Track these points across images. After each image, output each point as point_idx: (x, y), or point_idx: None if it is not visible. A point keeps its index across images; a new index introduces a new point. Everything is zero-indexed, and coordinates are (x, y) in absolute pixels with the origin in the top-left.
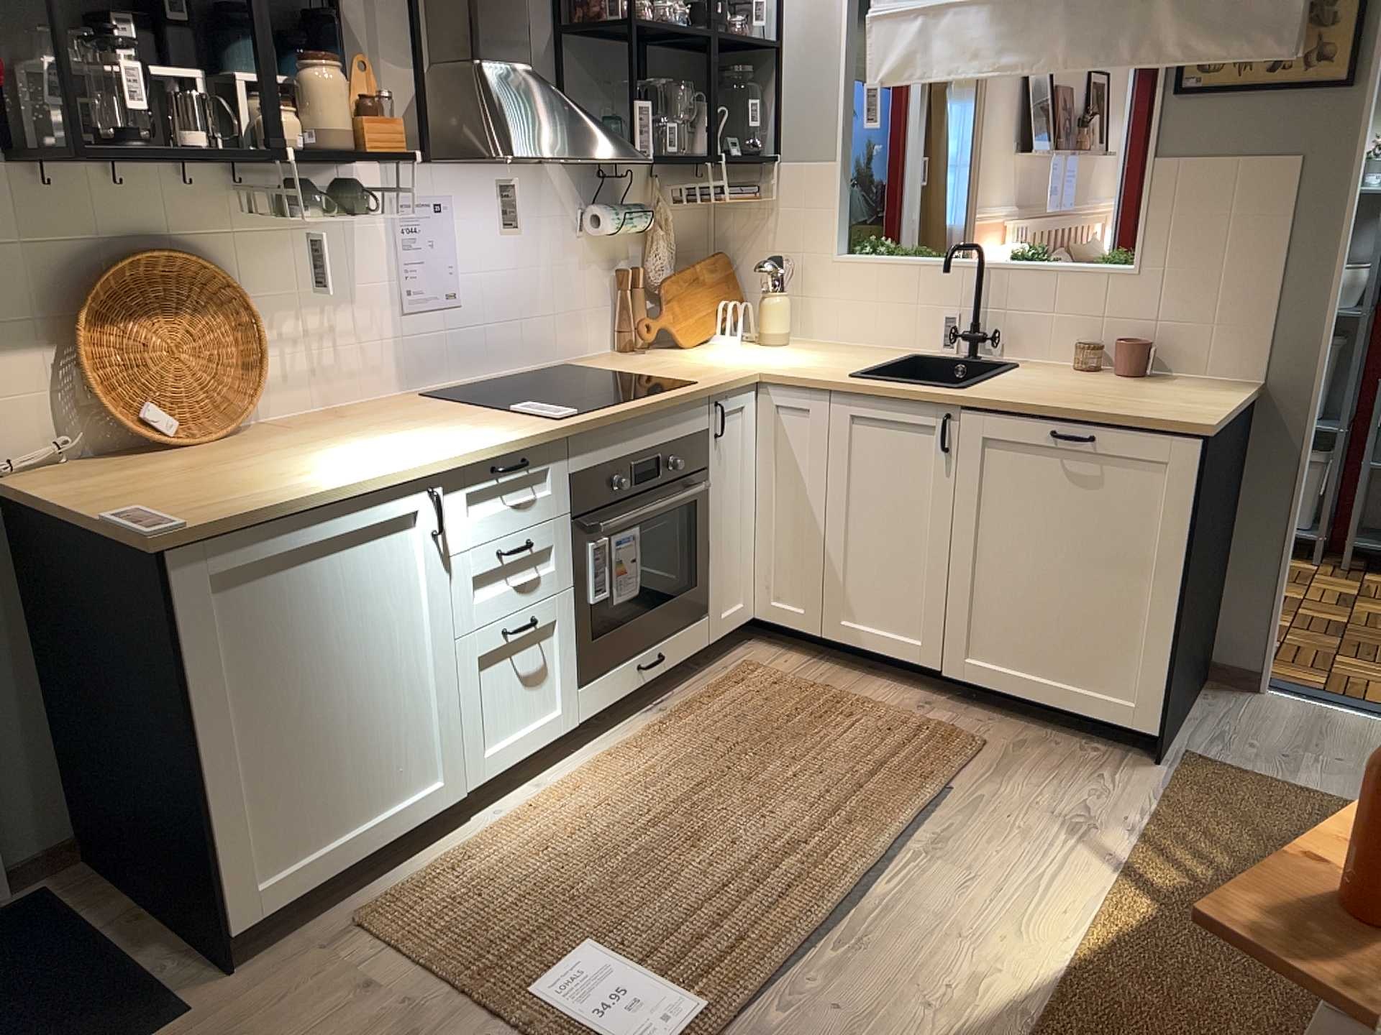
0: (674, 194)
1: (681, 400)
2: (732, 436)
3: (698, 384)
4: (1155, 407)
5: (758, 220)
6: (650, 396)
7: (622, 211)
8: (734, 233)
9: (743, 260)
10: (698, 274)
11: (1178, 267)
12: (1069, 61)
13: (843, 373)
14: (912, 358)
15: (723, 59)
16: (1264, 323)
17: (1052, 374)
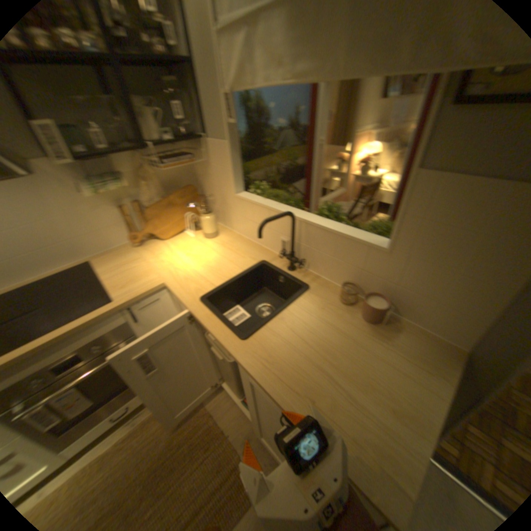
0: (143, 160)
1: (79, 327)
2: (150, 313)
3: (106, 305)
4: (361, 421)
5: (202, 167)
6: (55, 329)
7: (91, 181)
8: (196, 172)
9: (202, 186)
10: (170, 199)
11: (419, 257)
12: (348, 65)
13: (199, 291)
14: (258, 264)
15: (170, 68)
16: (481, 318)
17: (319, 307)
